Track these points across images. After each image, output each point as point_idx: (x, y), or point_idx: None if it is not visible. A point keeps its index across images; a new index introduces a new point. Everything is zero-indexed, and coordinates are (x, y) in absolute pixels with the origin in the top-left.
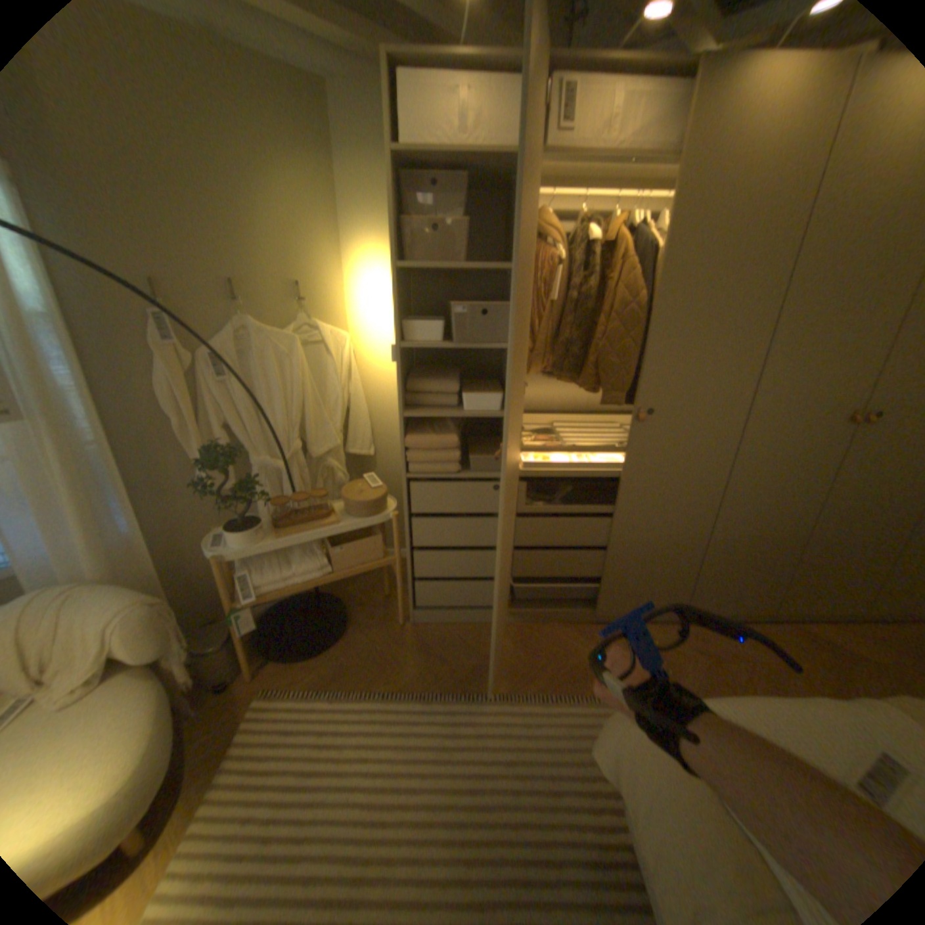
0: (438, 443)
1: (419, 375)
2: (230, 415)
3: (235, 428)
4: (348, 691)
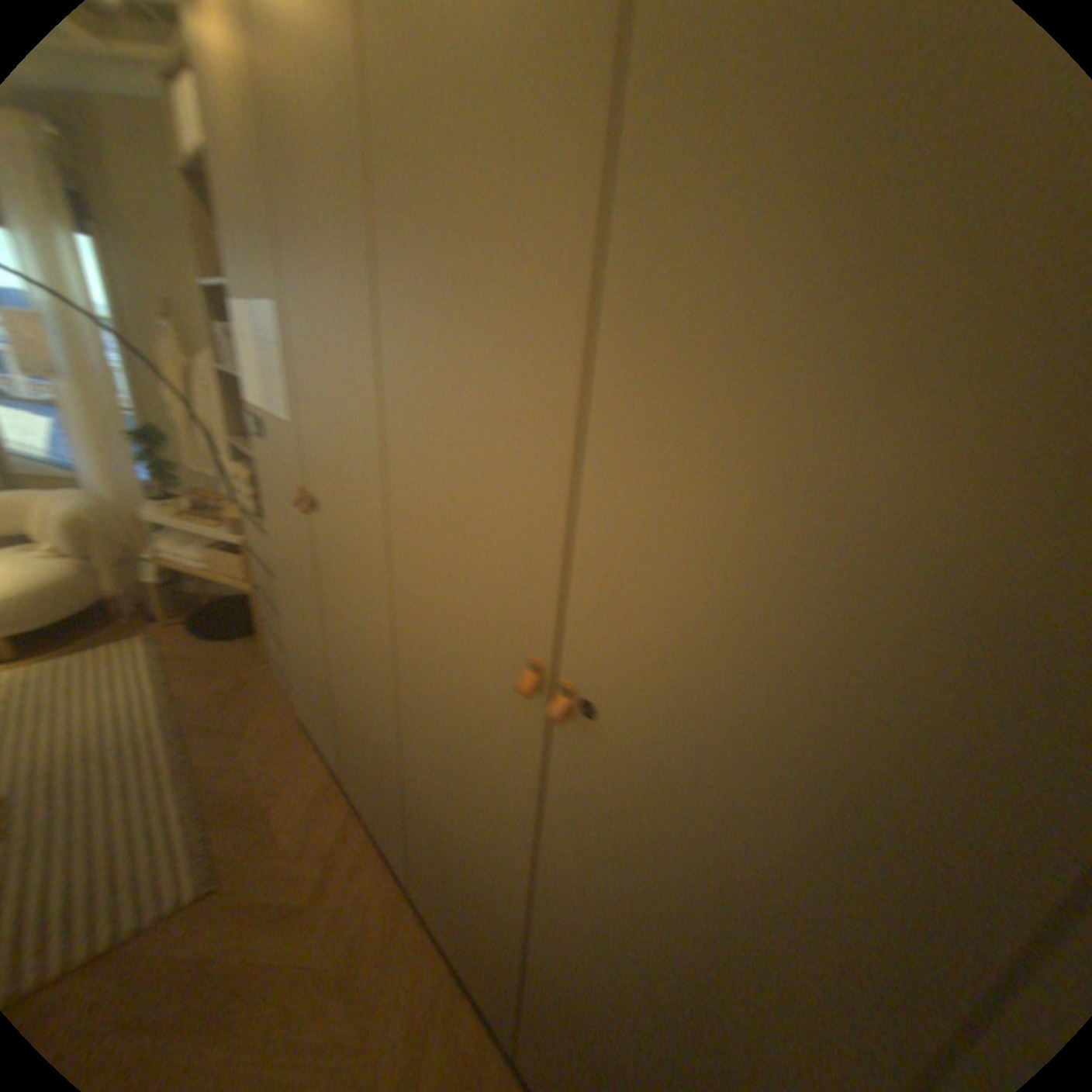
0: (235, 477)
1: None
2: (202, 415)
3: (205, 427)
4: (162, 674)
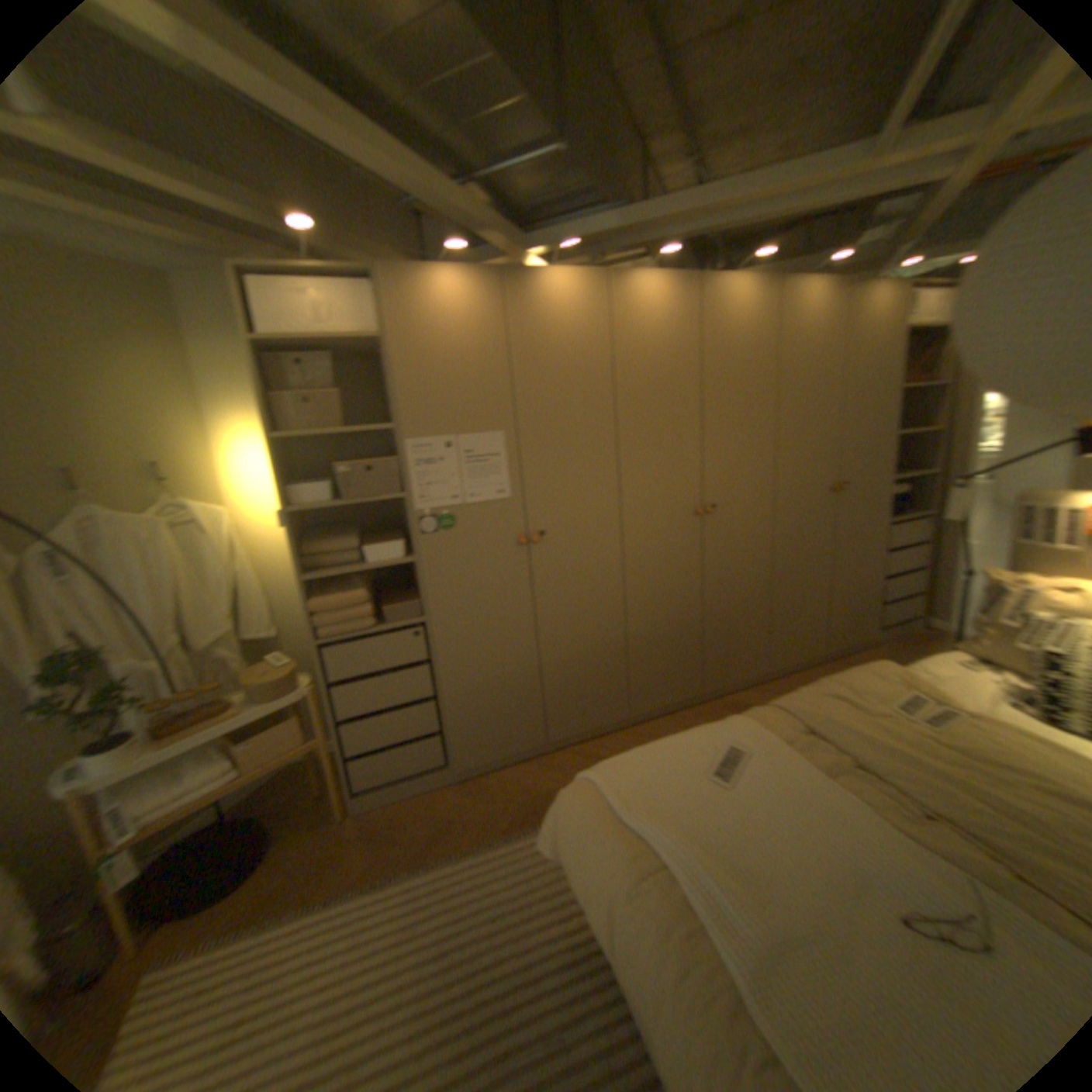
0: (348, 600)
1: (317, 536)
2: (83, 618)
3: (91, 632)
4: (282, 914)
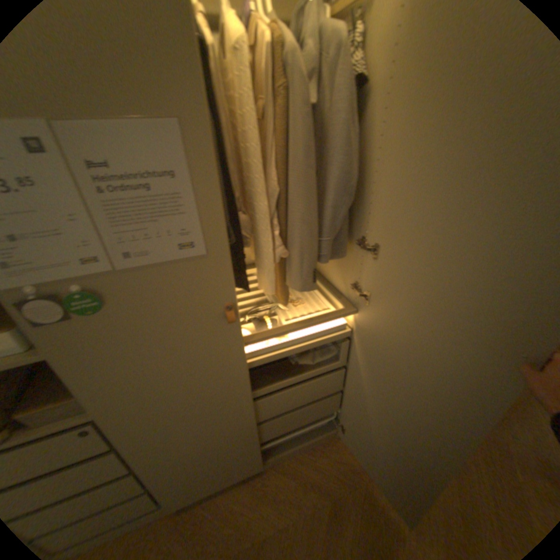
0: None
1: None
2: None
3: None
4: None
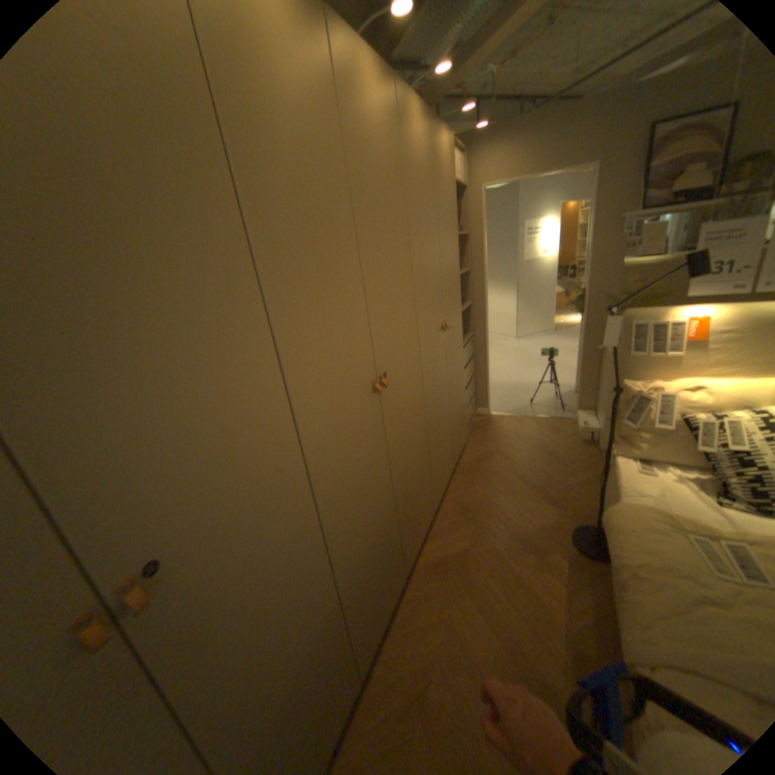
0: None
1: None
2: None
3: None
4: None
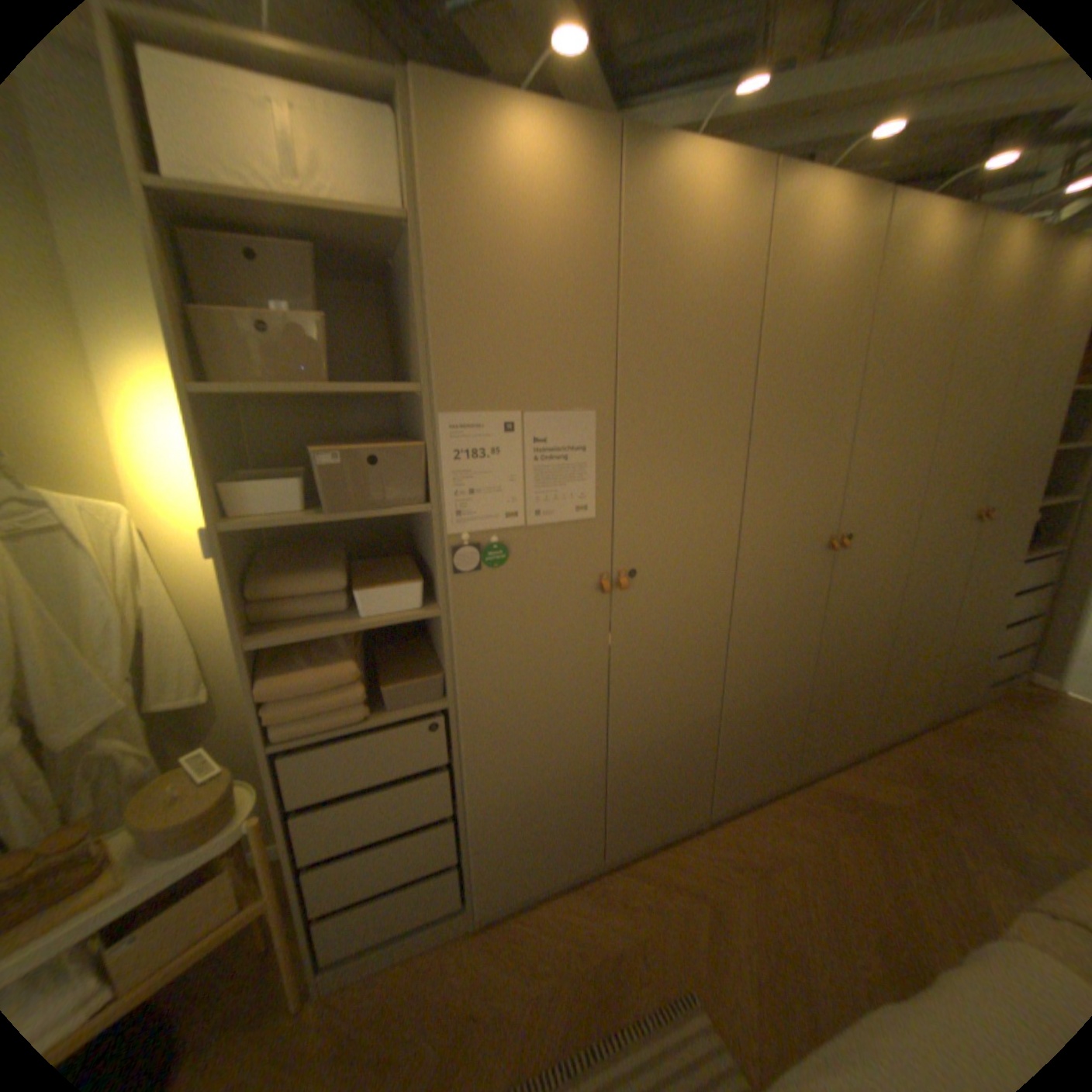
0: (320, 682)
1: (270, 566)
2: None
3: None
4: None
